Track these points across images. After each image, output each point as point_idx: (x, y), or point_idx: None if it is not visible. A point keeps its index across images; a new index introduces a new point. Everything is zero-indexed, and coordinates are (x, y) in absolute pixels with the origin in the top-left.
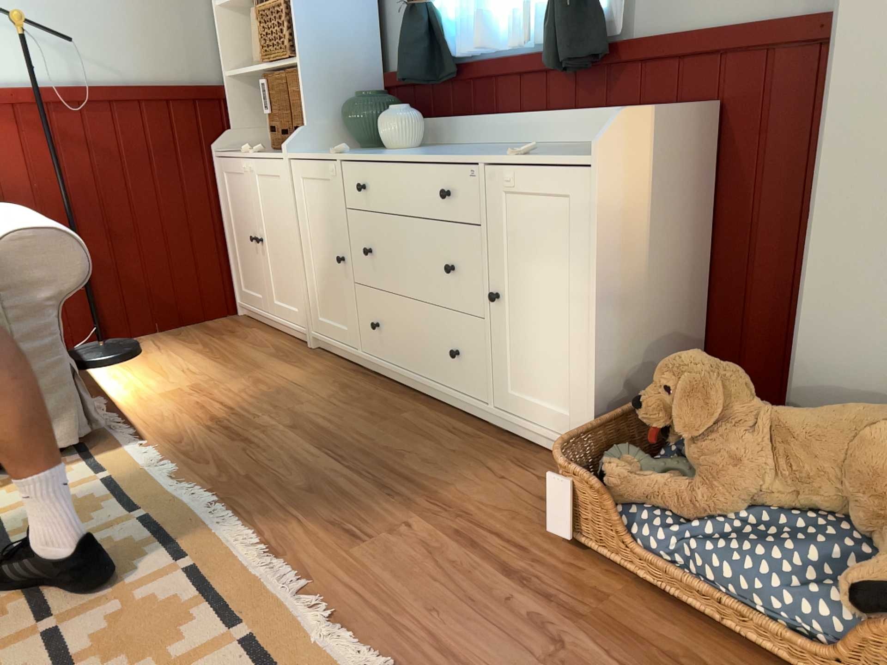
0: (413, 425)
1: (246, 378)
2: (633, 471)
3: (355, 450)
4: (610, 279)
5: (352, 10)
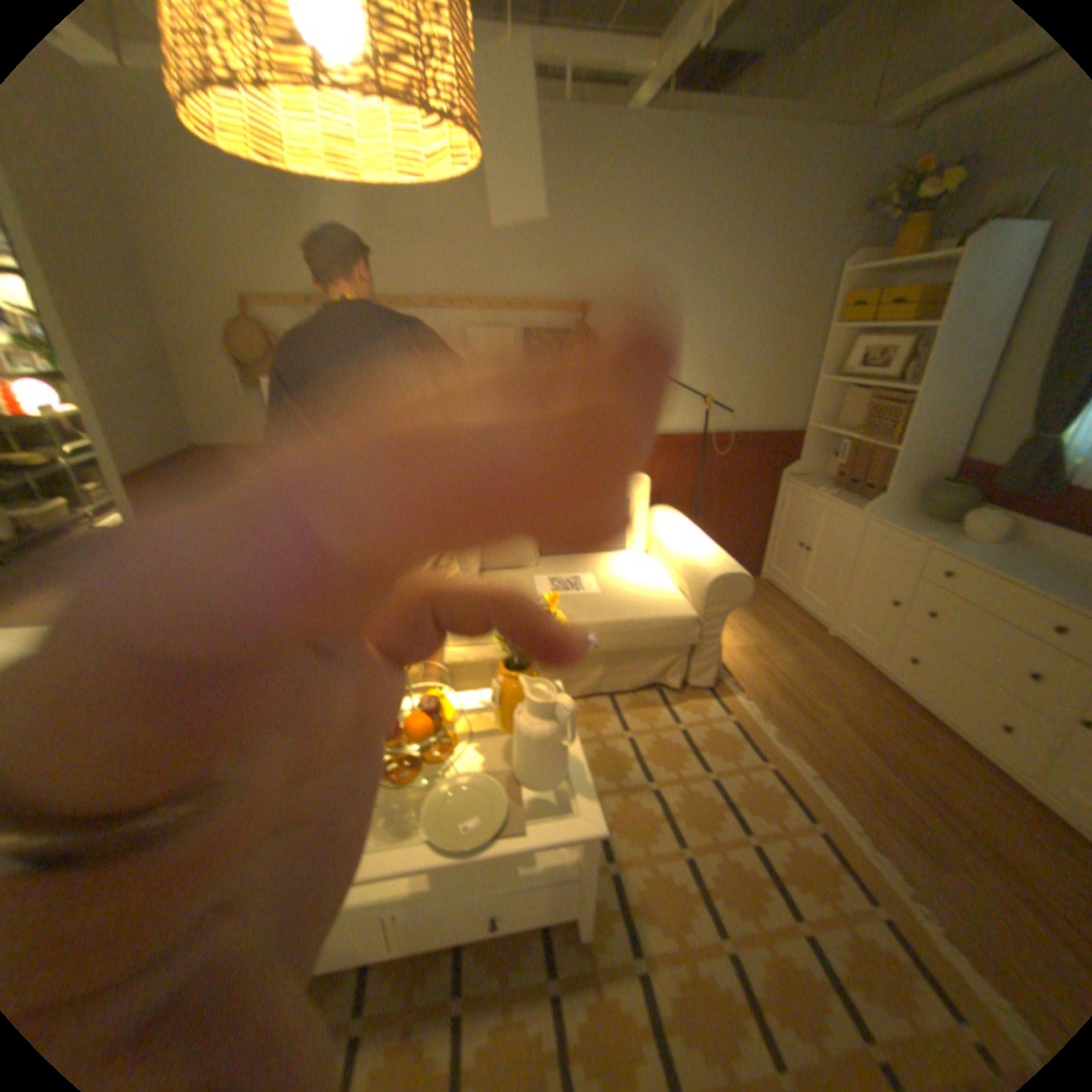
0: (947, 760)
1: (790, 653)
2: None
3: (906, 769)
4: None
5: (958, 411)
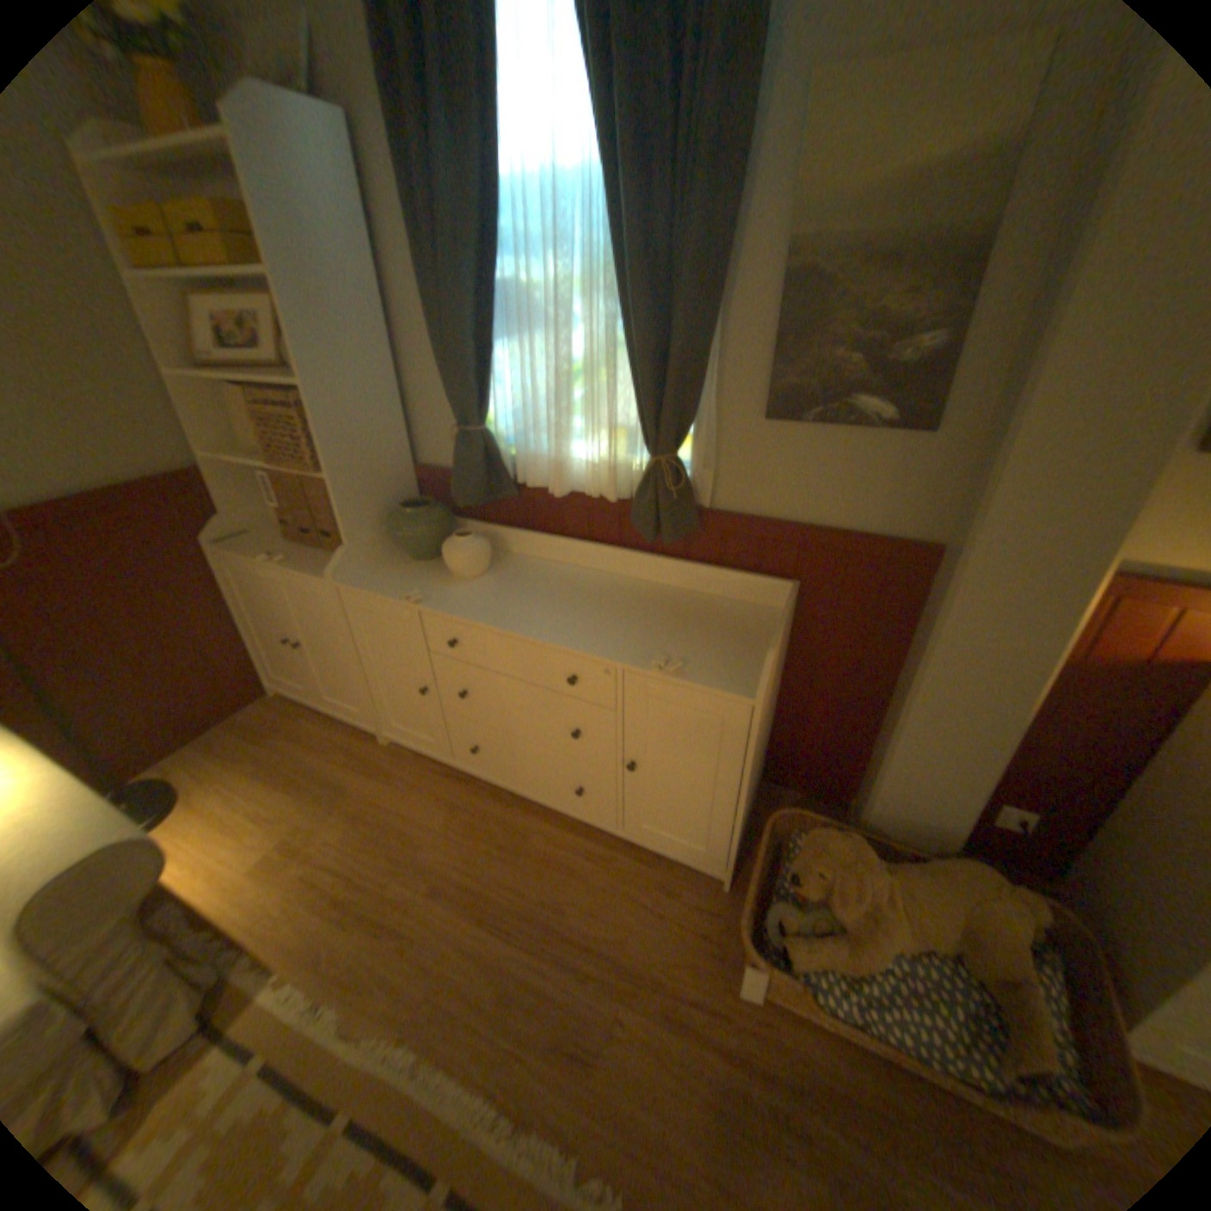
0: (548, 857)
1: (338, 817)
2: (807, 949)
3: (515, 916)
4: (753, 771)
5: (377, 407)
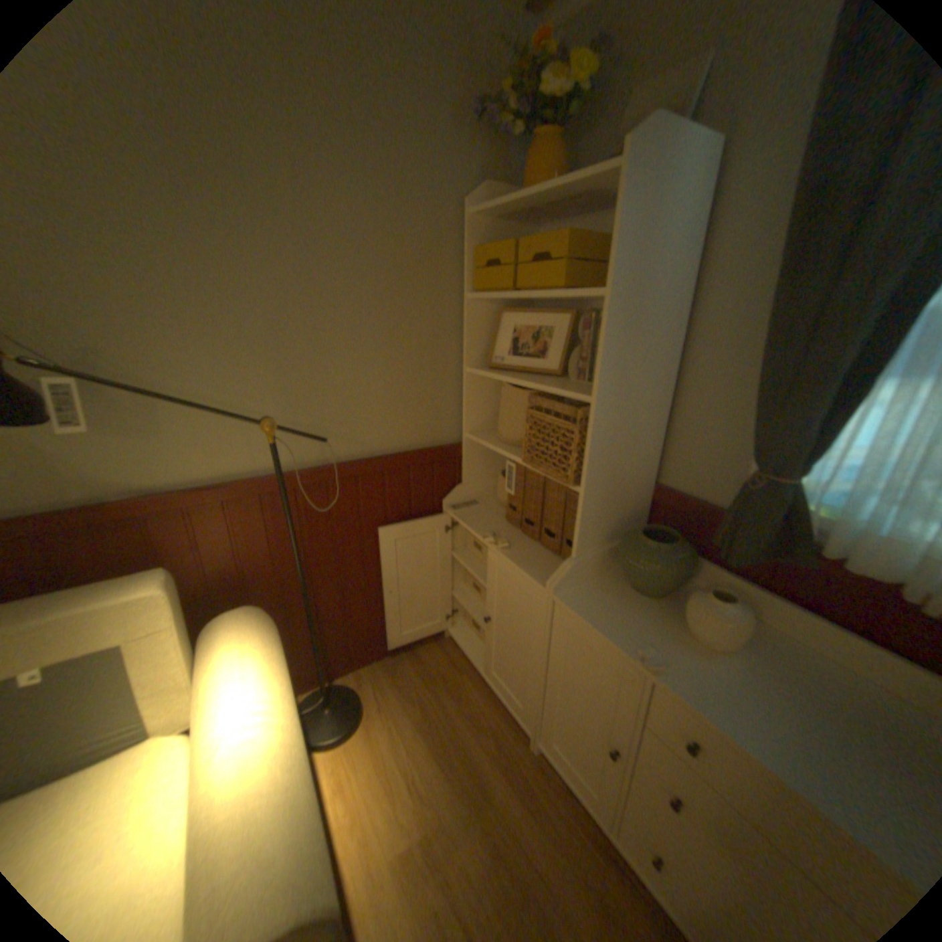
0: None
1: (481, 835)
2: None
3: None
4: None
5: (647, 426)
